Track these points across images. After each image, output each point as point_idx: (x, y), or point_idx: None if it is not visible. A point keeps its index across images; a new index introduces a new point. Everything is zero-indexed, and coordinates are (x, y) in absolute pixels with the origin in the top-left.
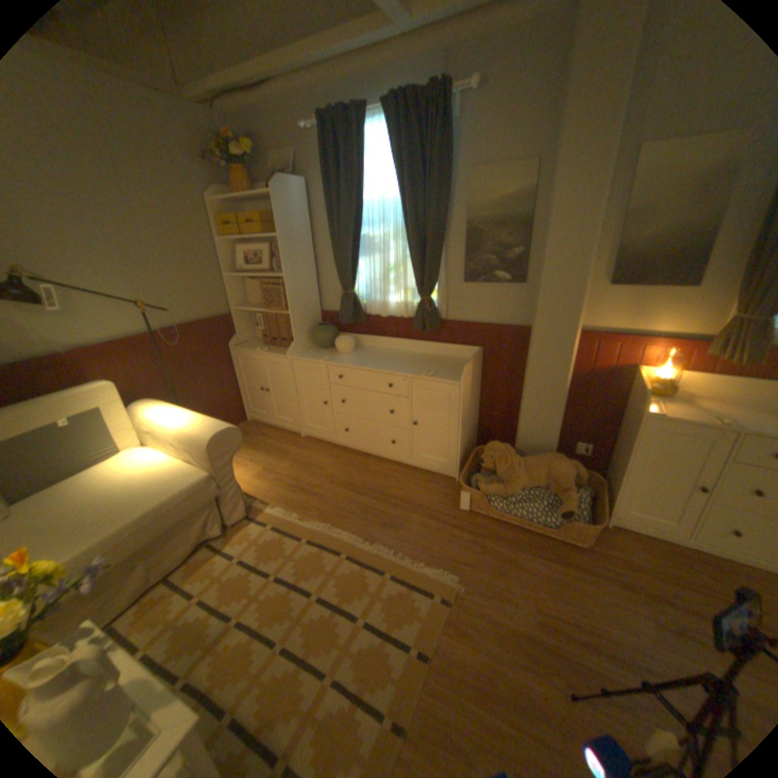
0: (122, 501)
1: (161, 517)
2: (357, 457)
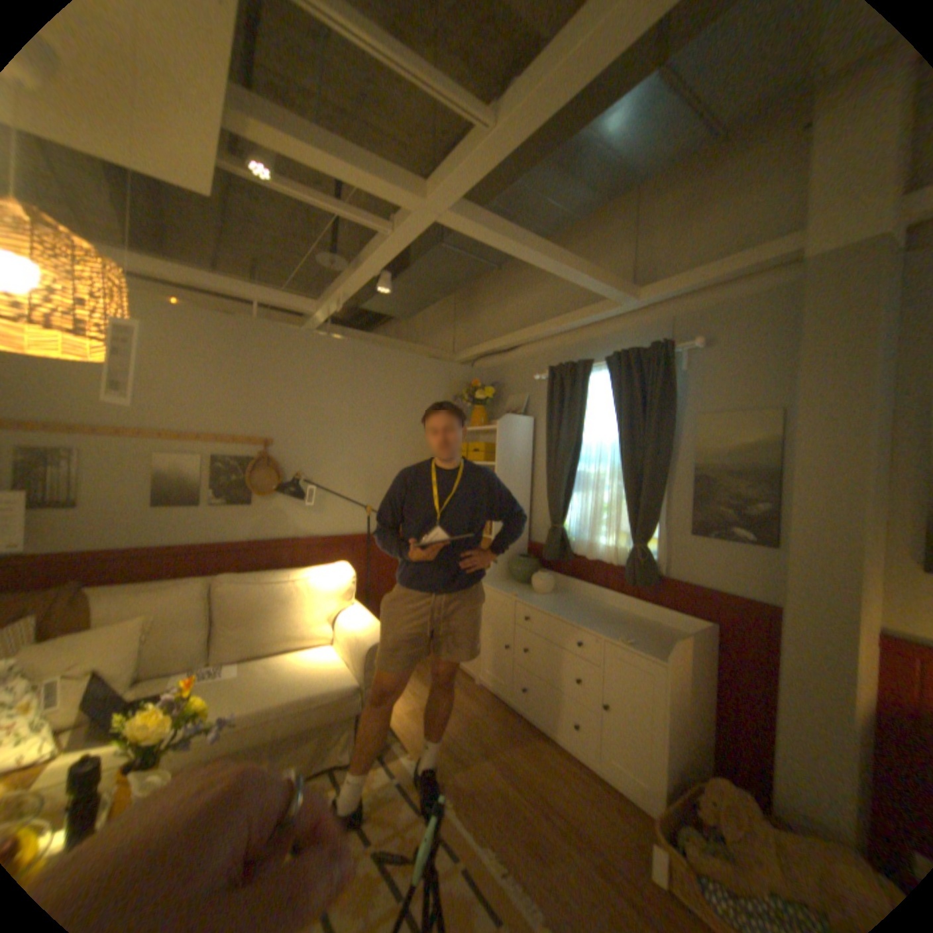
0: (281, 685)
1: (301, 714)
2: (530, 735)
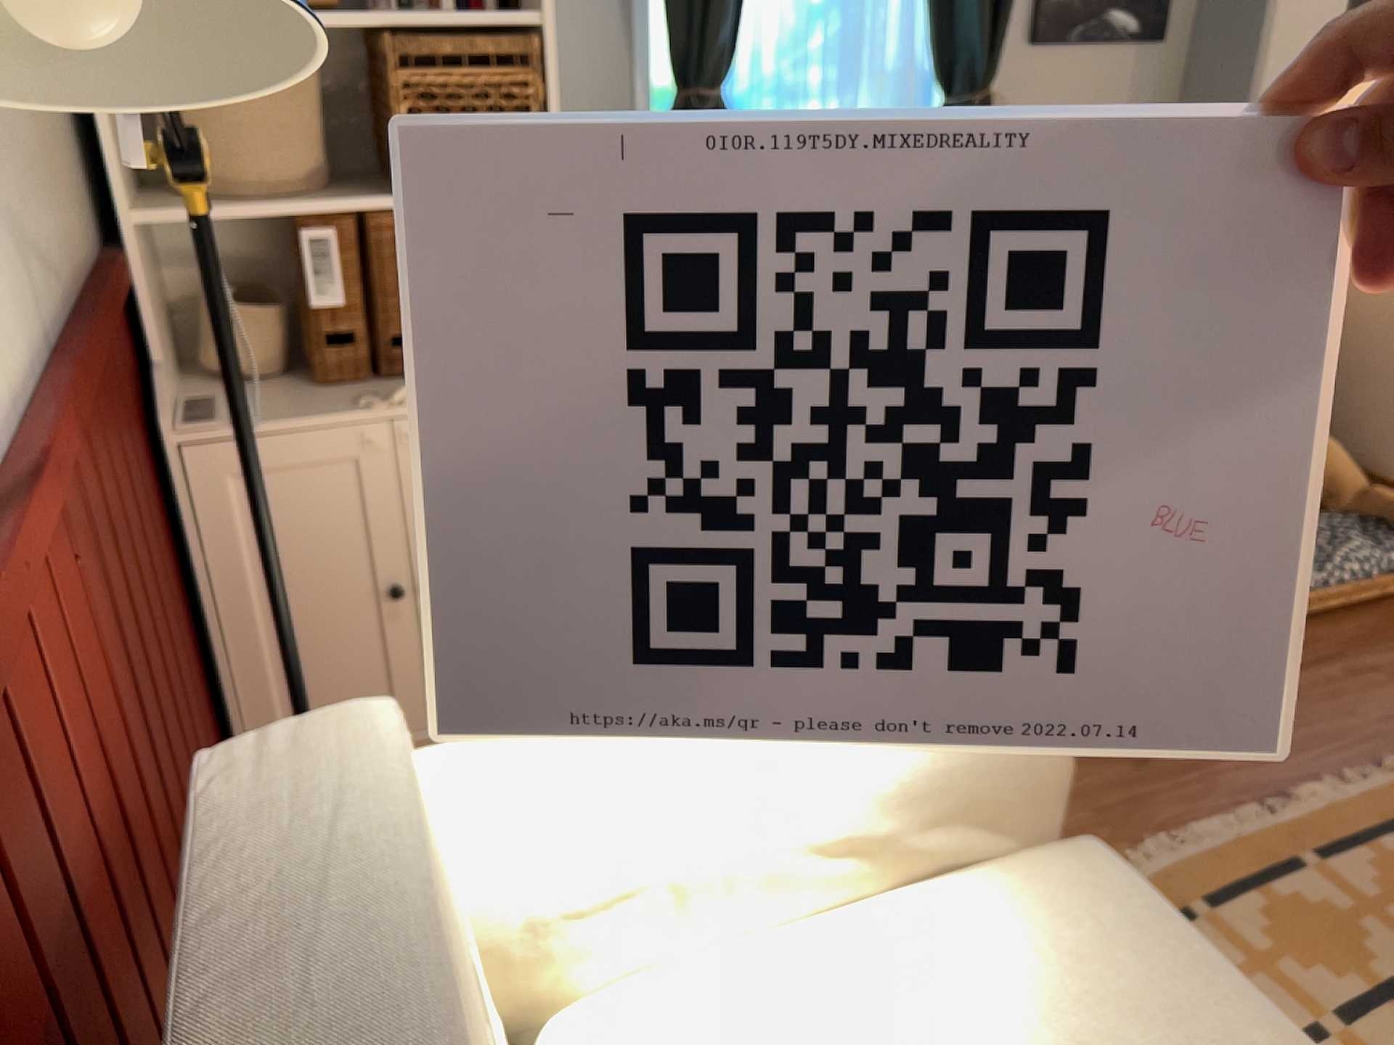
0: None
1: None
2: None
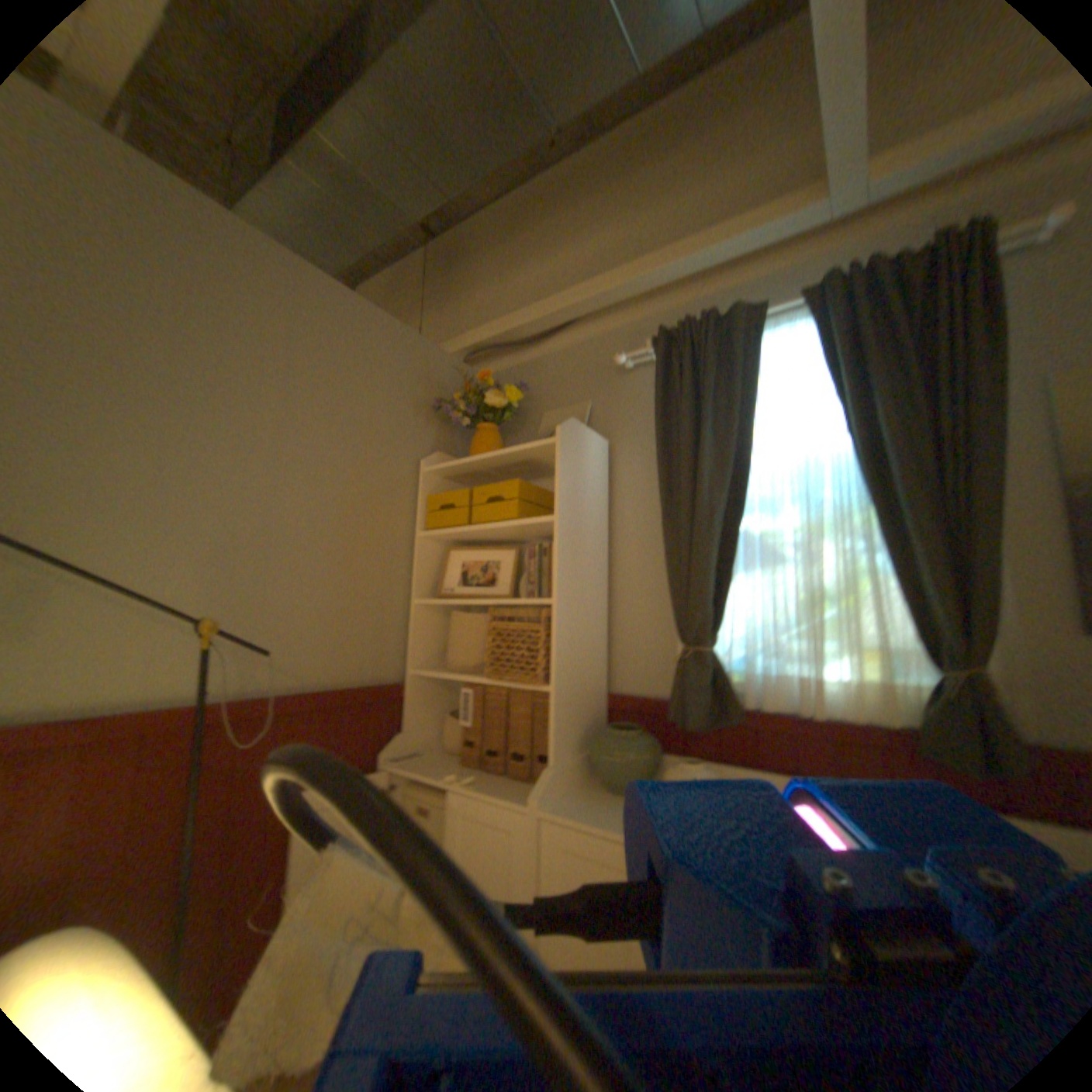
0: None
1: None
2: None
